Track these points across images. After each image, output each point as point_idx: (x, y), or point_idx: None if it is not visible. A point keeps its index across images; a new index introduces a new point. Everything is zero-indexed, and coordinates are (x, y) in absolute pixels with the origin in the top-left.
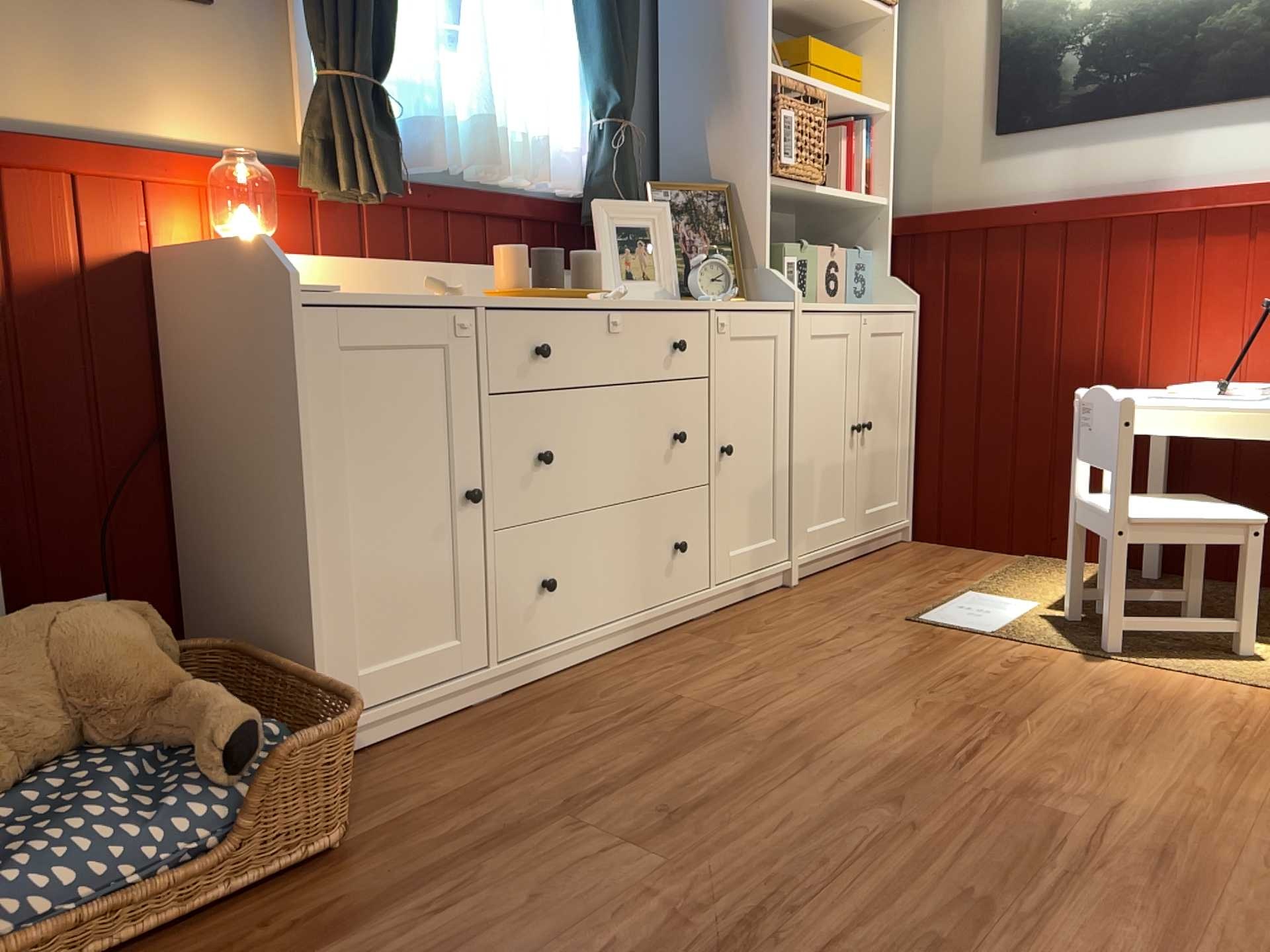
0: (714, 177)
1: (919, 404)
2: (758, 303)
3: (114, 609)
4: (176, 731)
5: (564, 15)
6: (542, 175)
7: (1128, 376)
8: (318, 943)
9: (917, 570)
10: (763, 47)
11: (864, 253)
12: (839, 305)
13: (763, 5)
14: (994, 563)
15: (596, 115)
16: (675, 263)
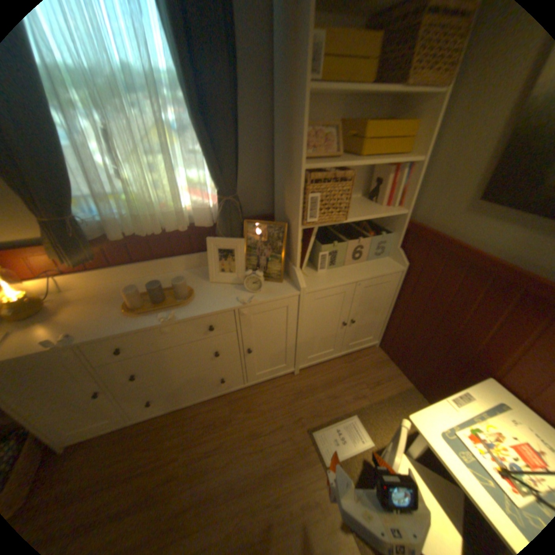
0: (286, 213)
1: (396, 306)
2: (282, 289)
3: None
4: None
5: (192, 139)
6: (180, 228)
7: (494, 370)
8: None
9: (355, 380)
10: (301, 155)
11: (391, 232)
12: (351, 272)
13: (303, 127)
14: (393, 389)
15: (217, 189)
16: (244, 268)
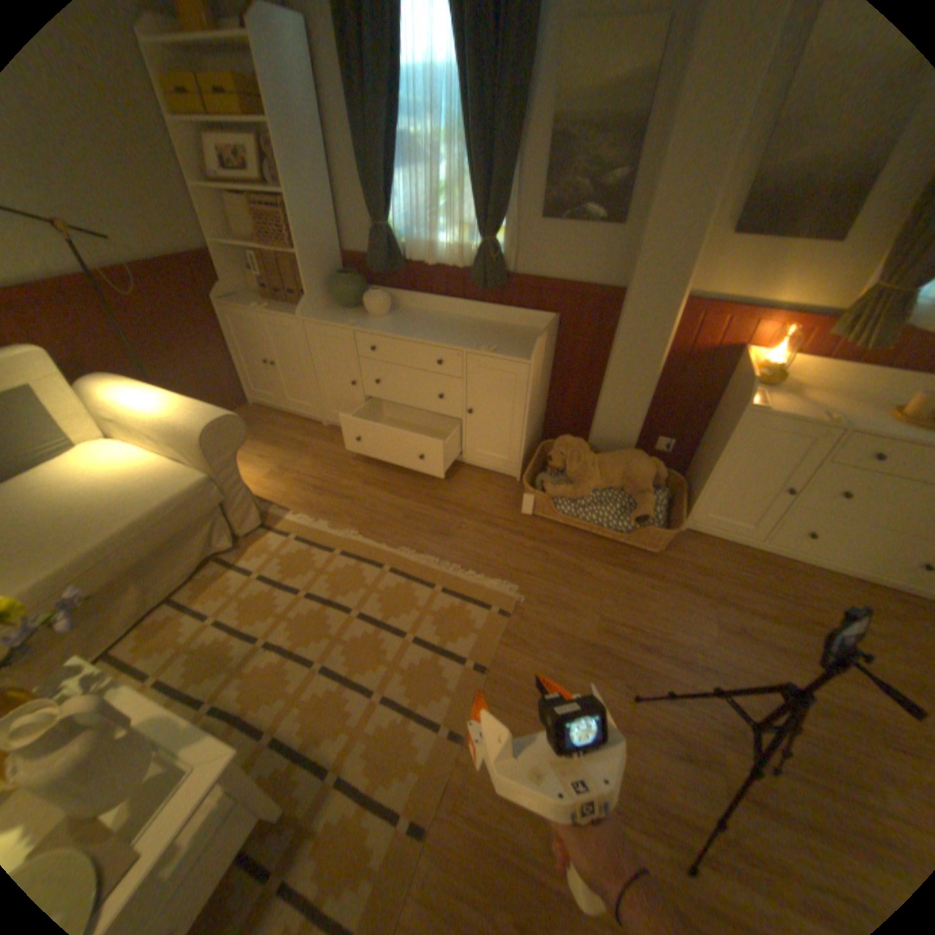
0: None
1: None
2: None
3: (651, 462)
4: (638, 503)
5: None
6: None
7: None
8: (628, 569)
9: None
10: None
11: None
12: None
13: None
14: None
15: None
16: None
